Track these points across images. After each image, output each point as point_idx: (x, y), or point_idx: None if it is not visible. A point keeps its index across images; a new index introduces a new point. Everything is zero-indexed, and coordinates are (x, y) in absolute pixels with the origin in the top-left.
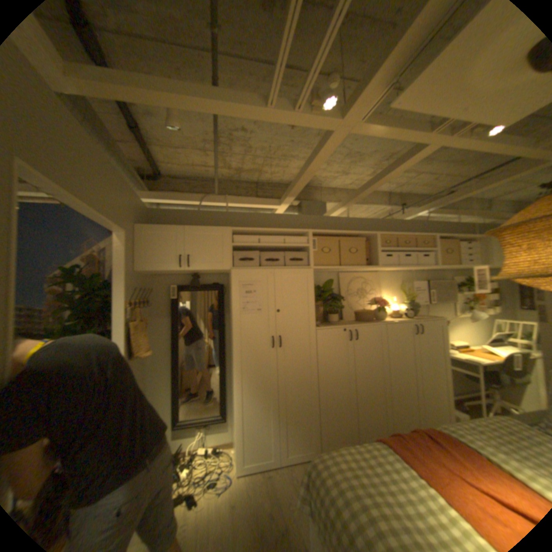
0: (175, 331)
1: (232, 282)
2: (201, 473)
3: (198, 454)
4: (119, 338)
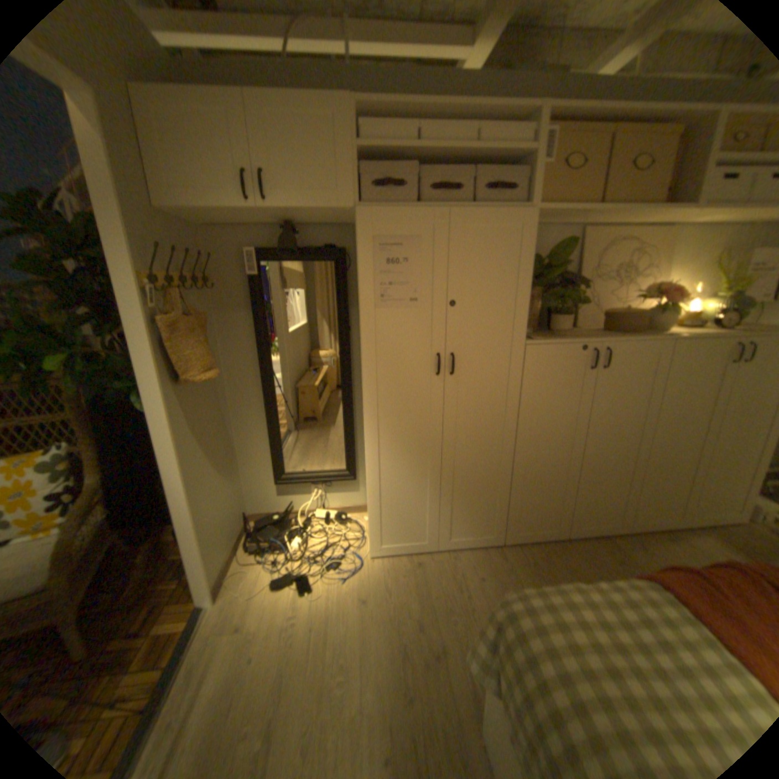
0: (263, 337)
1: (357, 237)
2: (320, 546)
3: (317, 516)
4: (141, 347)
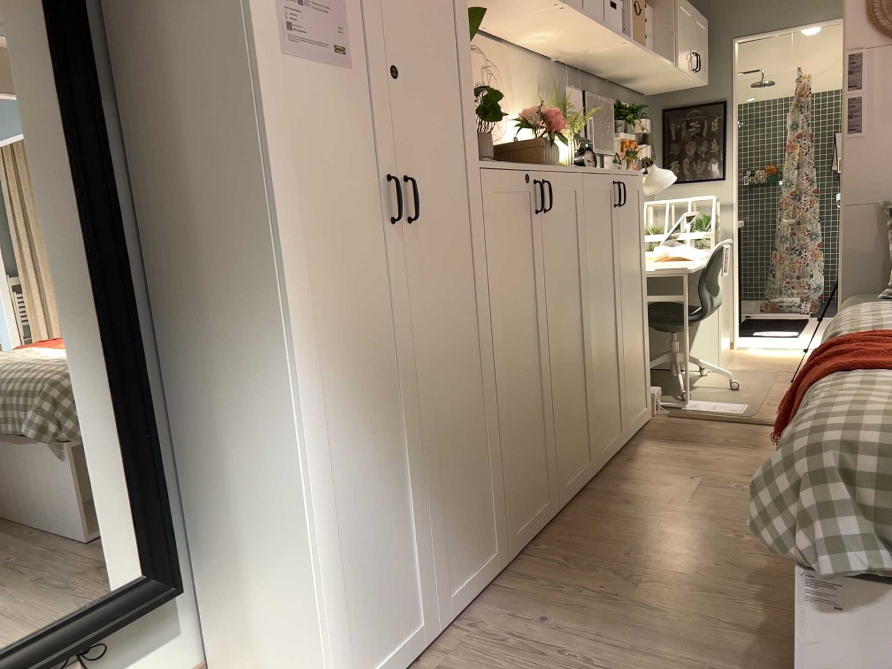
0: None
1: None
2: None
3: None
4: None
